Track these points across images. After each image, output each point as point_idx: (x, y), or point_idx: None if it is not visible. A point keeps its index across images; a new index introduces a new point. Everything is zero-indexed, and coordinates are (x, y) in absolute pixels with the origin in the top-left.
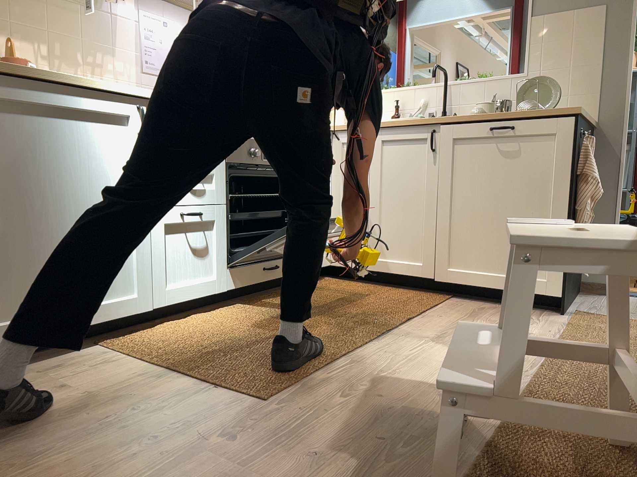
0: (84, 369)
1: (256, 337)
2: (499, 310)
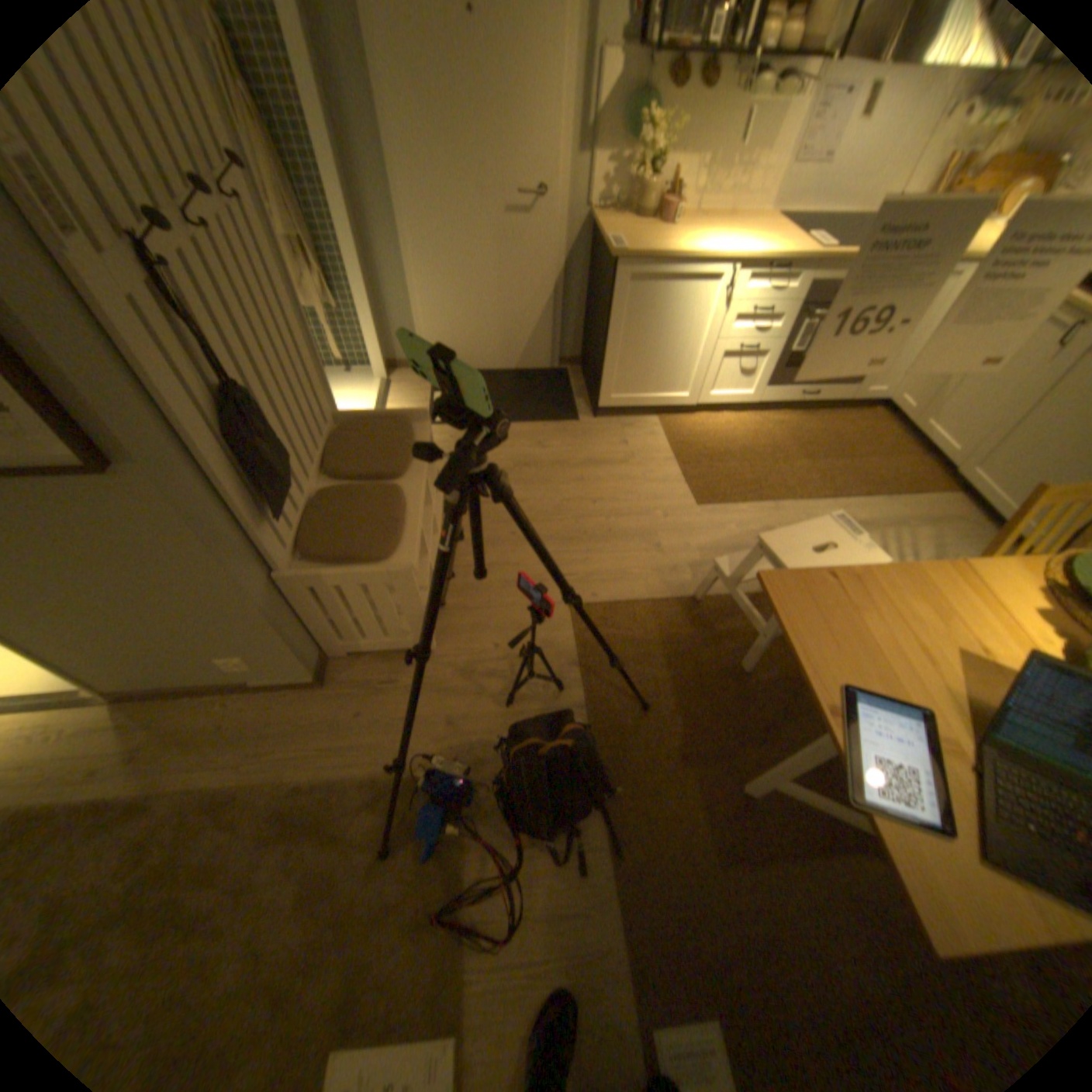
0: (641, 435)
1: (741, 457)
2: (975, 531)
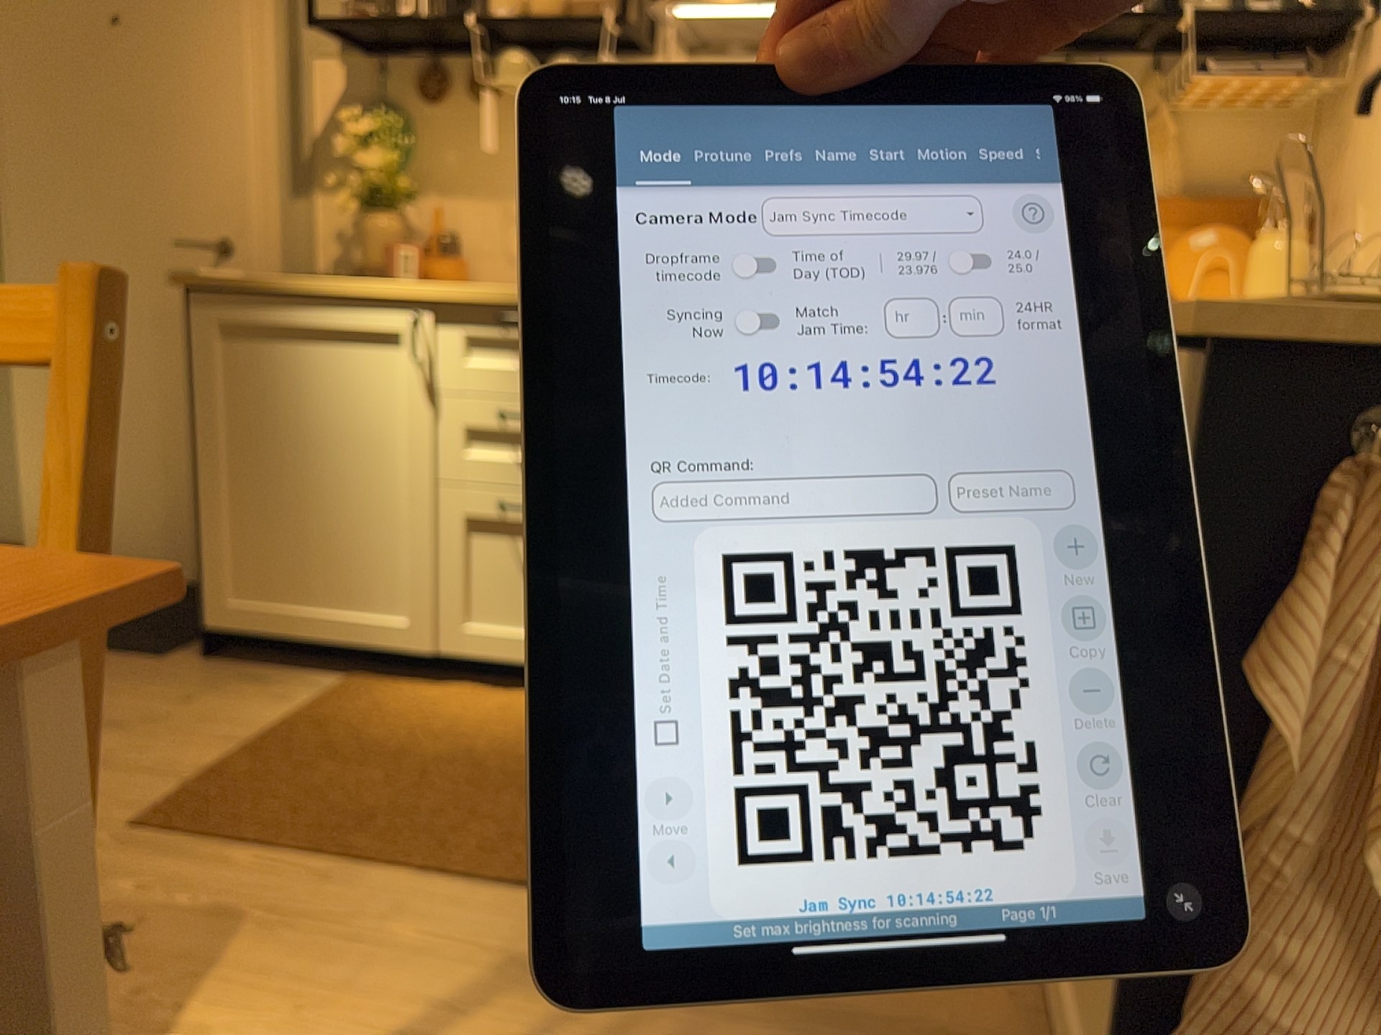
0: (248, 695)
1: (417, 768)
2: None
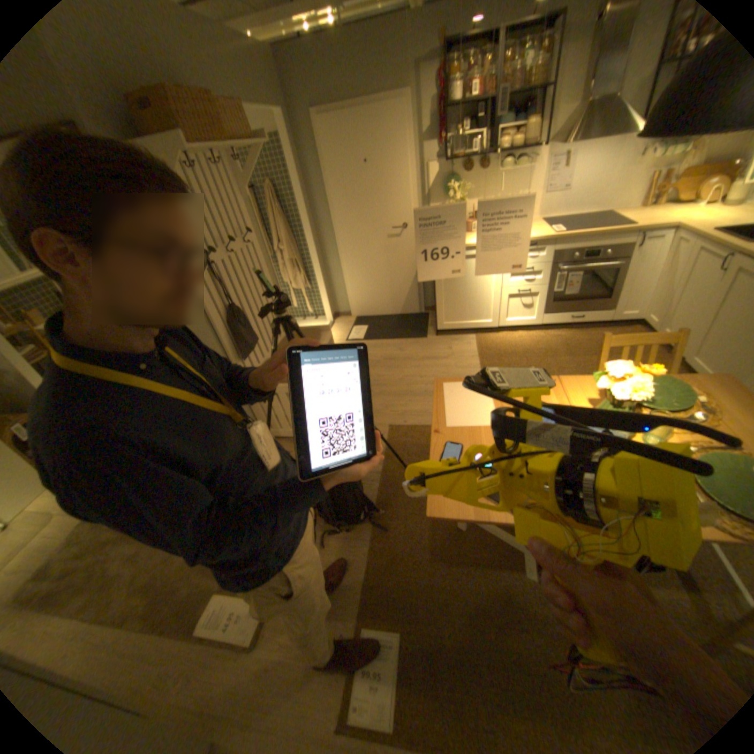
0: (461, 344)
1: (521, 355)
2: None
